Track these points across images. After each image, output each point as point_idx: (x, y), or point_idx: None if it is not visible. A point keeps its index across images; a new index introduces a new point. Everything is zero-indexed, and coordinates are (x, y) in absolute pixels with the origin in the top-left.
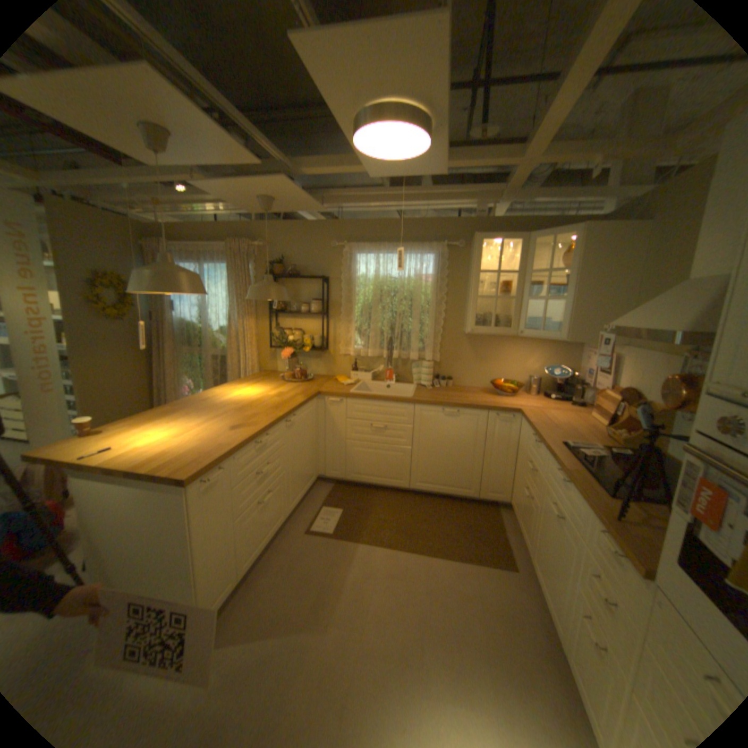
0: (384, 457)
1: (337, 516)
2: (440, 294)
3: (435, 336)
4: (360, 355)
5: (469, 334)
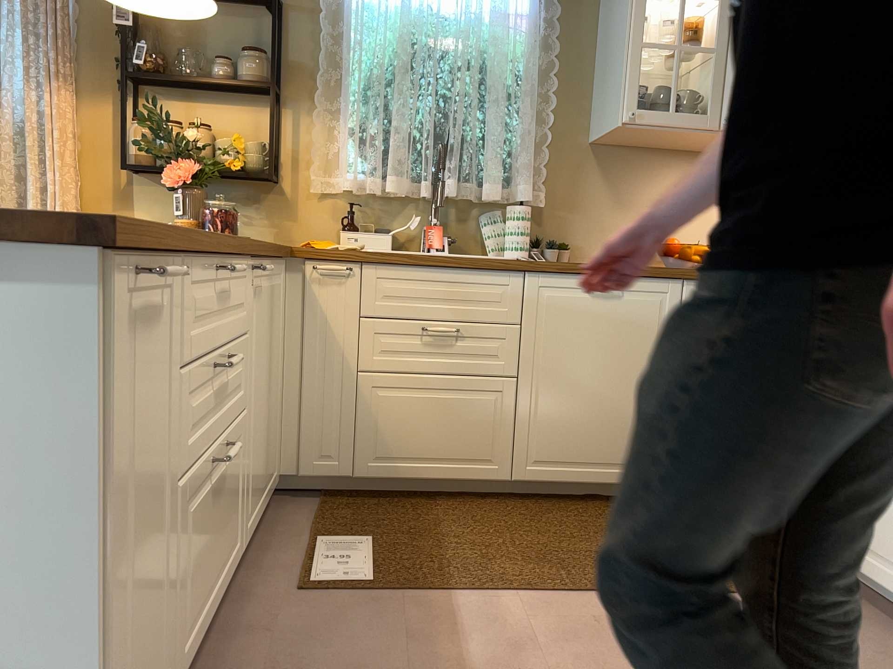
0: (453, 407)
1: (363, 550)
2: (545, 56)
3: (534, 150)
4: (363, 191)
5: (625, 127)
